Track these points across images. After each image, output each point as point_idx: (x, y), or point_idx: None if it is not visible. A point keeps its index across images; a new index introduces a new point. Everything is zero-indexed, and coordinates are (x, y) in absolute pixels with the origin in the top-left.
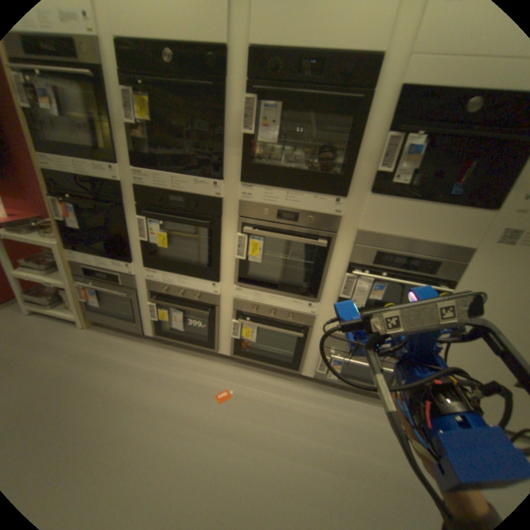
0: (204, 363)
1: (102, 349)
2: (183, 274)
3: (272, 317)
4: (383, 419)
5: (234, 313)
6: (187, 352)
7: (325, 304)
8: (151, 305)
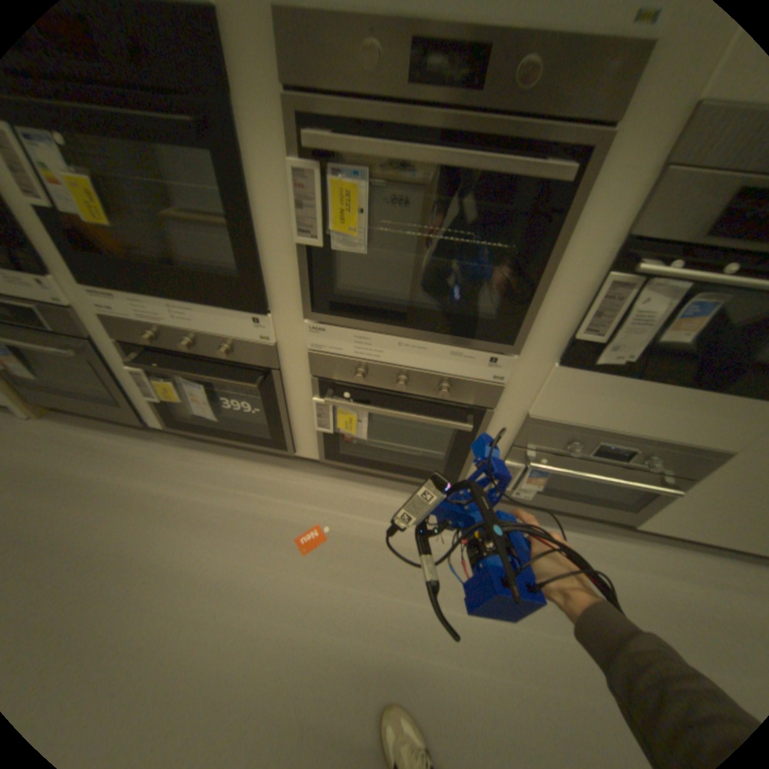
0: (271, 473)
1: (69, 457)
2: (176, 298)
3: (401, 391)
4: (615, 562)
5: (314, 383)
6: (238, 453)
7: (533, 355)
8: (136, 372)
